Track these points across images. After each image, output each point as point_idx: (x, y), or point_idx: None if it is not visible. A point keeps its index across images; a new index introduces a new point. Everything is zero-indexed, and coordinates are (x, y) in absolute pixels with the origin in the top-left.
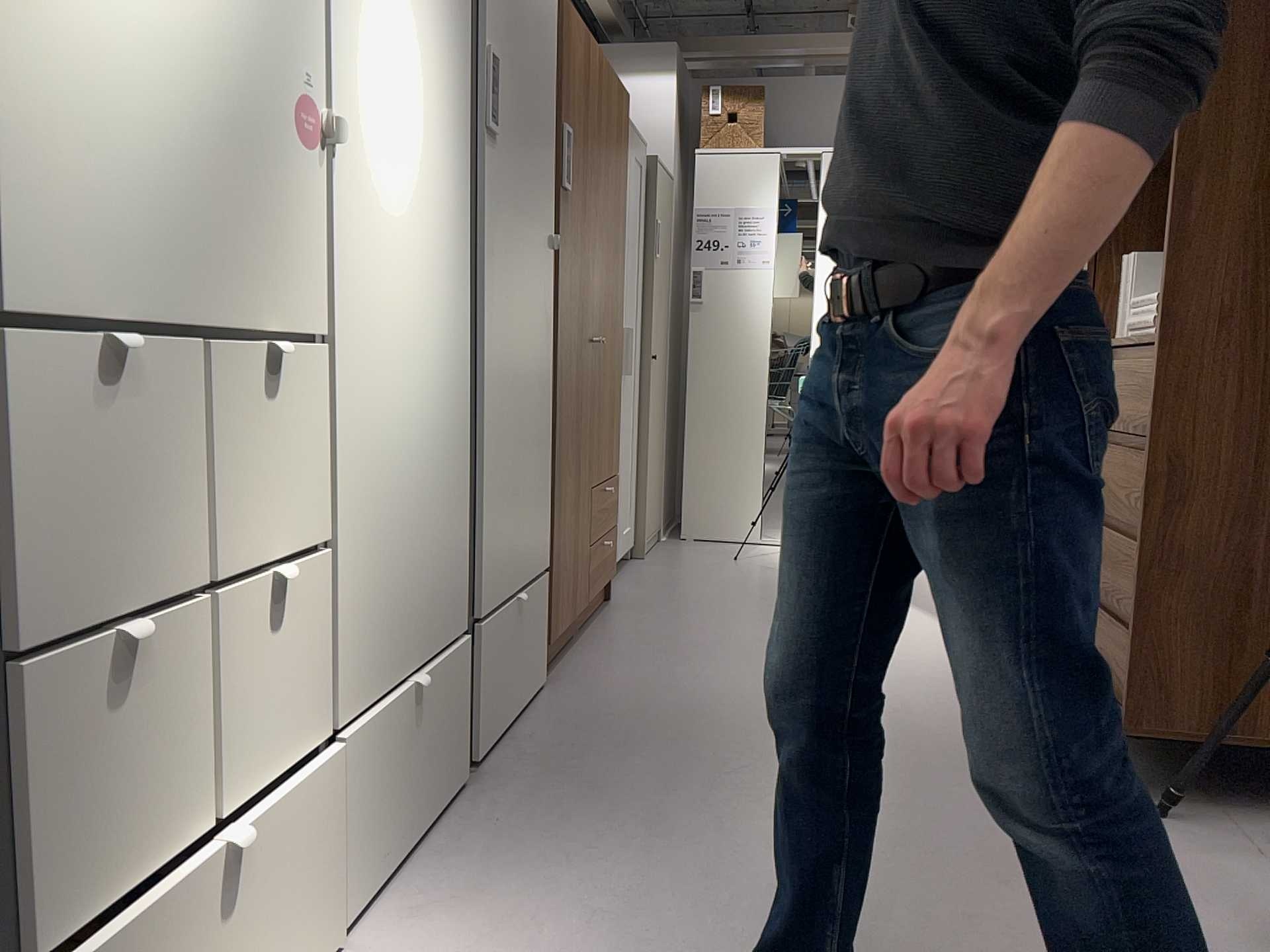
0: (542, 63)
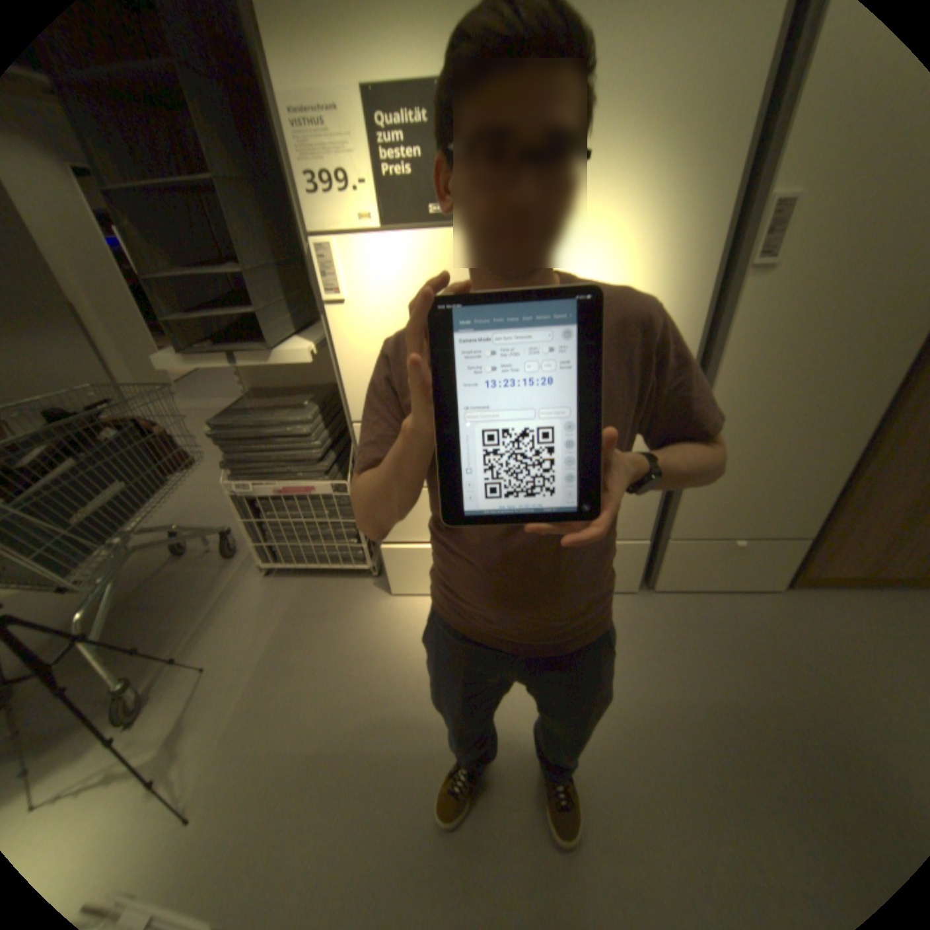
0: None
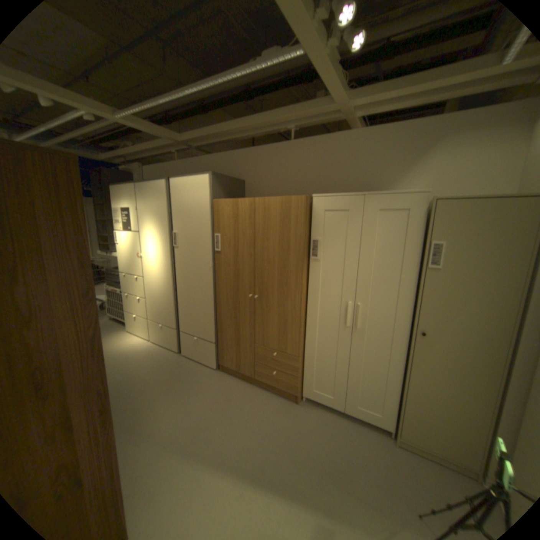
0: (202, 224)
